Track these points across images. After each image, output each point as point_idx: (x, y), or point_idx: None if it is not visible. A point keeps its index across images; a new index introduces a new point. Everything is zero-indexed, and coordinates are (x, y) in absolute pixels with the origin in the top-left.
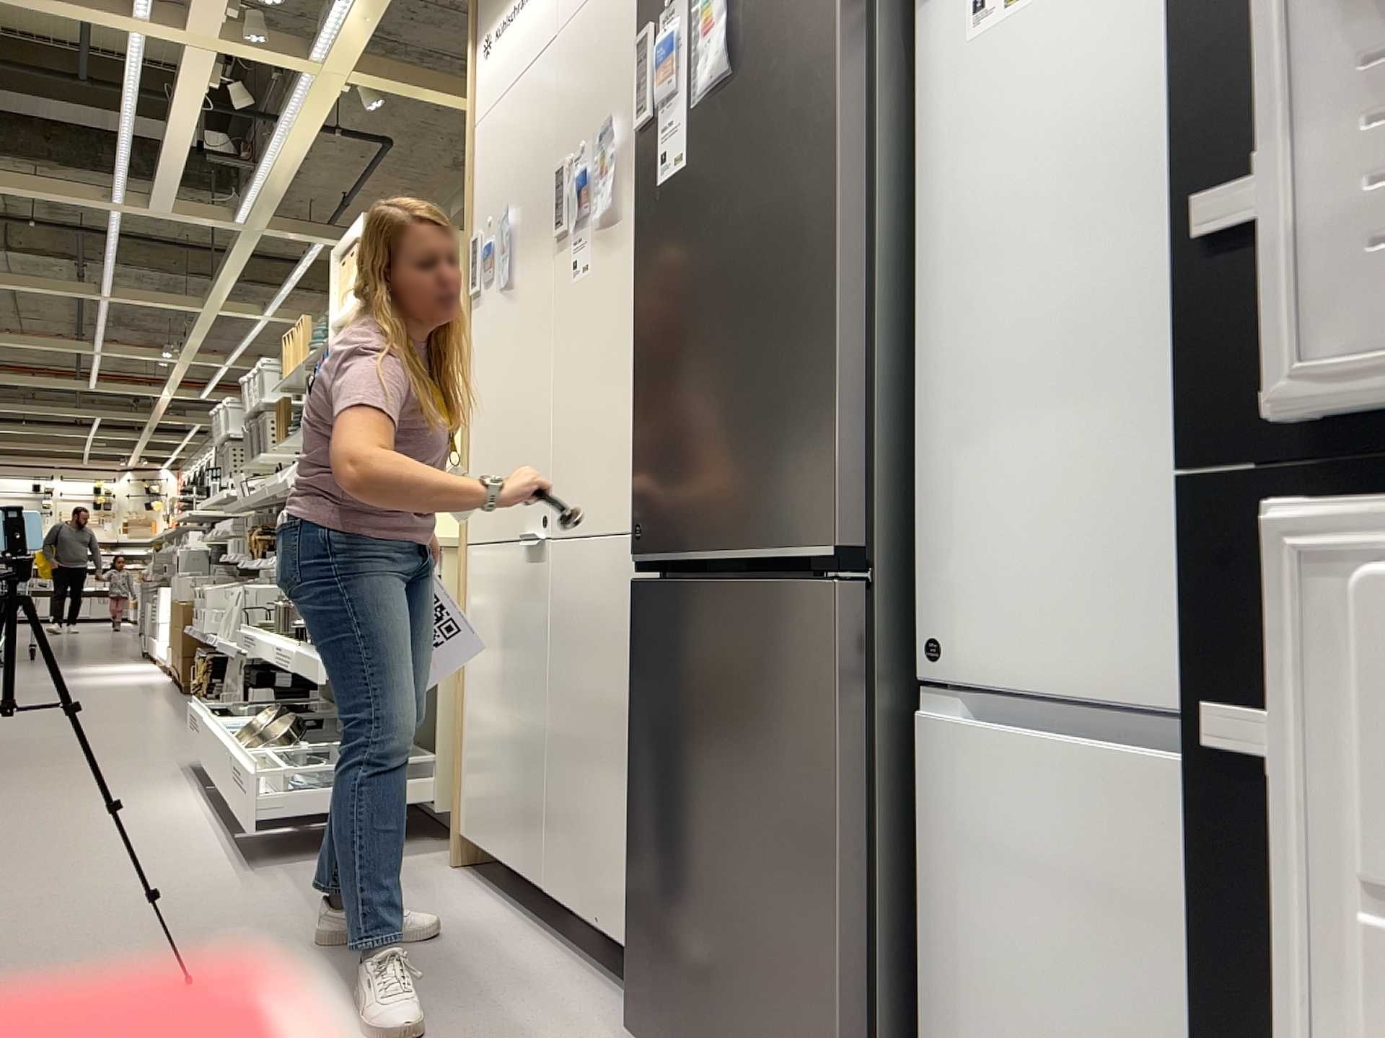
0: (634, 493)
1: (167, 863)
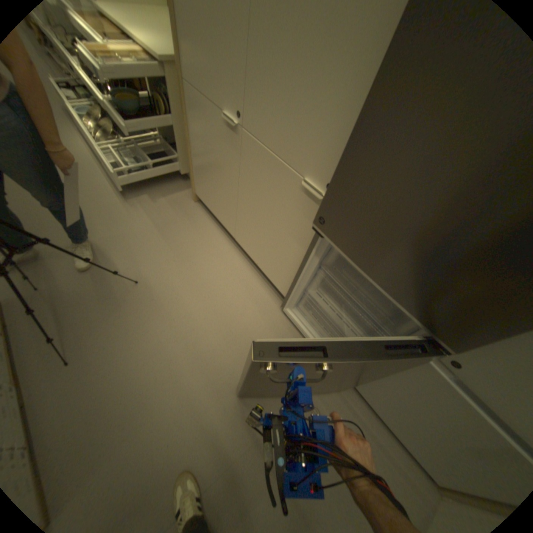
0: (324, 196)
1: (92, 194)
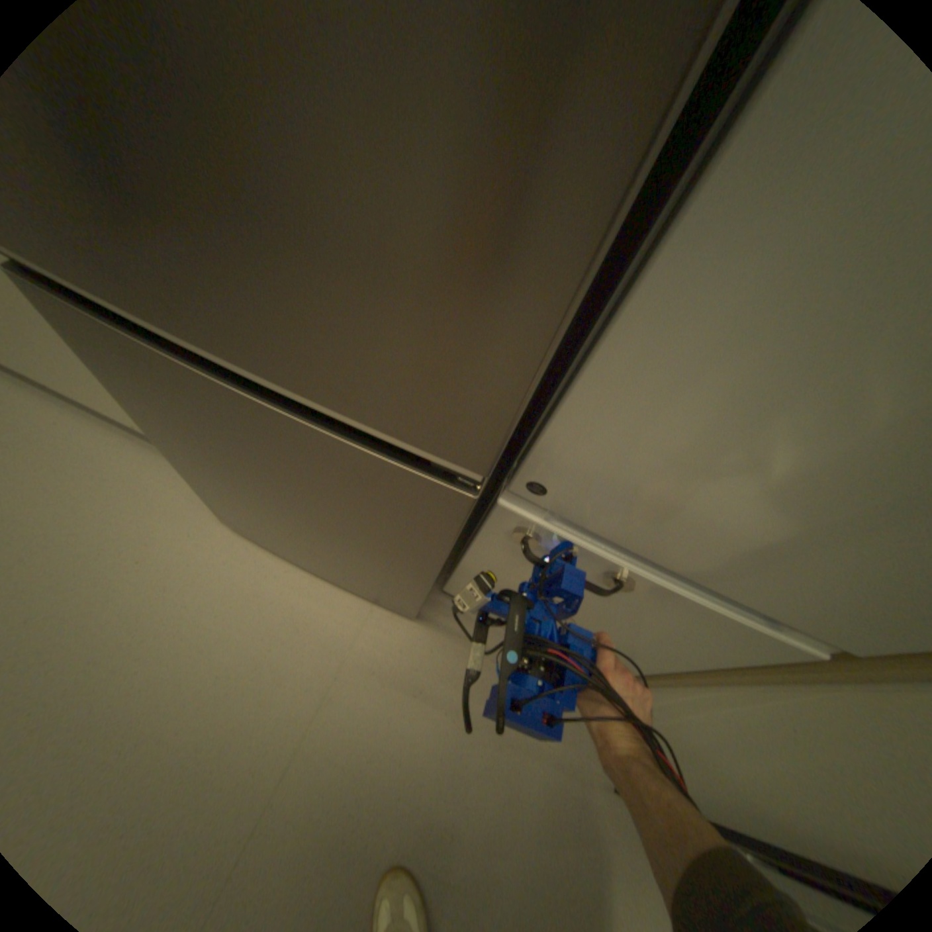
0: None
1: None
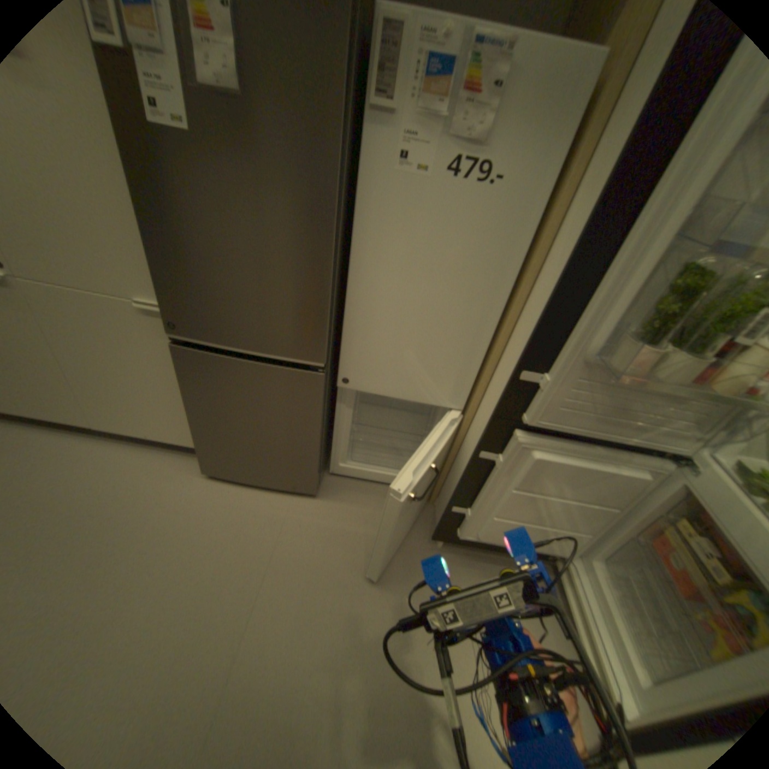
0: (159, 303)
1: None
